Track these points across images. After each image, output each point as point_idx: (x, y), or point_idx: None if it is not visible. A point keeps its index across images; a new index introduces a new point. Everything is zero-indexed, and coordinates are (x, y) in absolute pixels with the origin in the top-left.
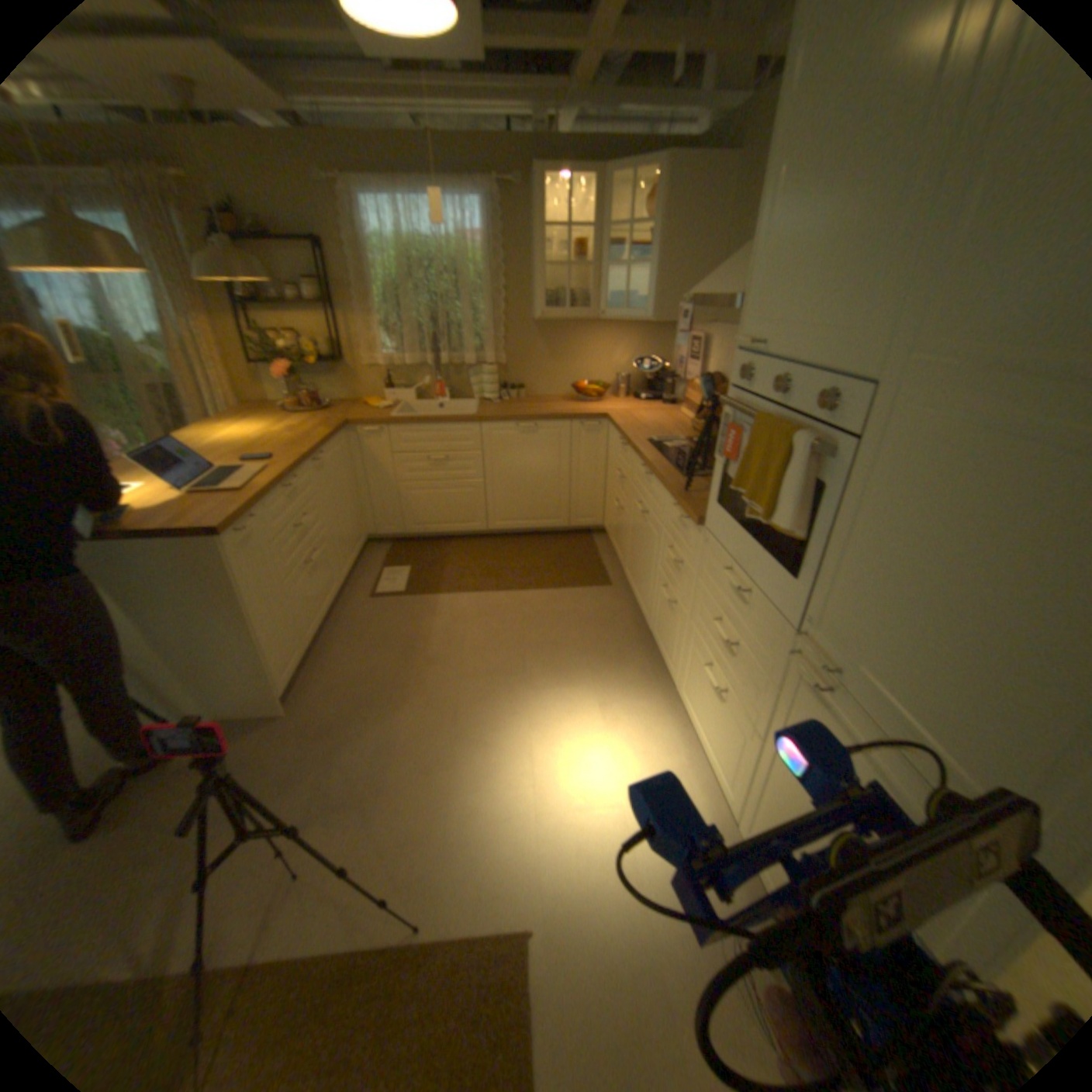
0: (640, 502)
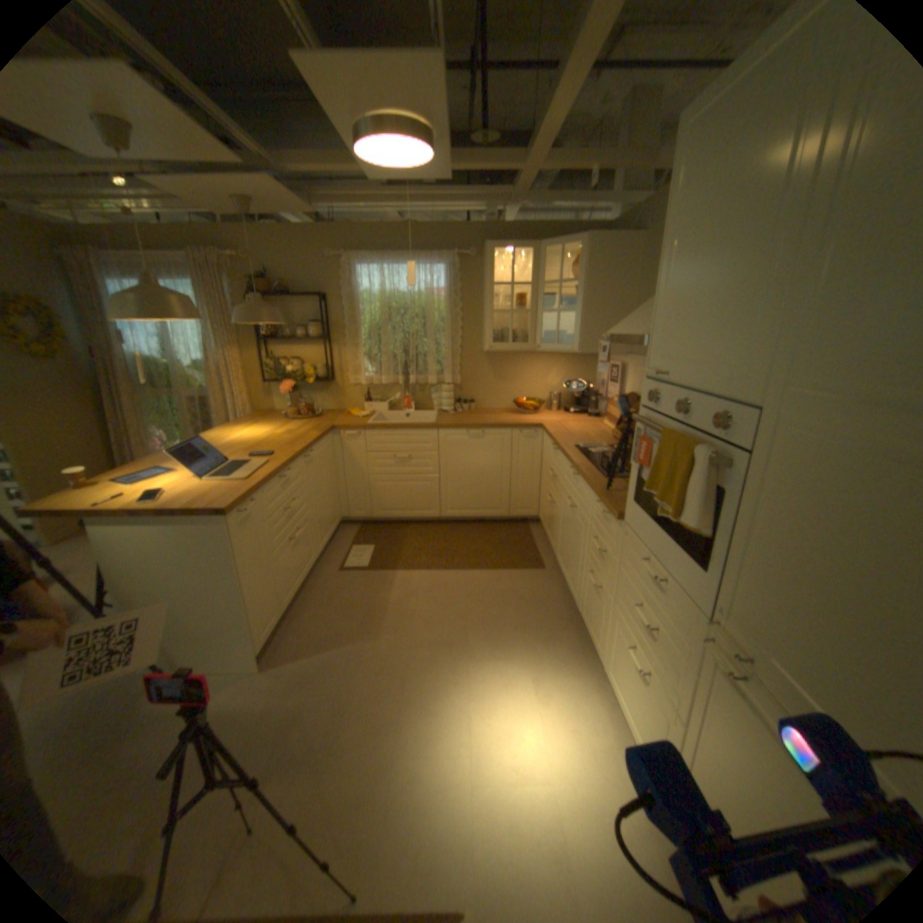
0: (570, 498)
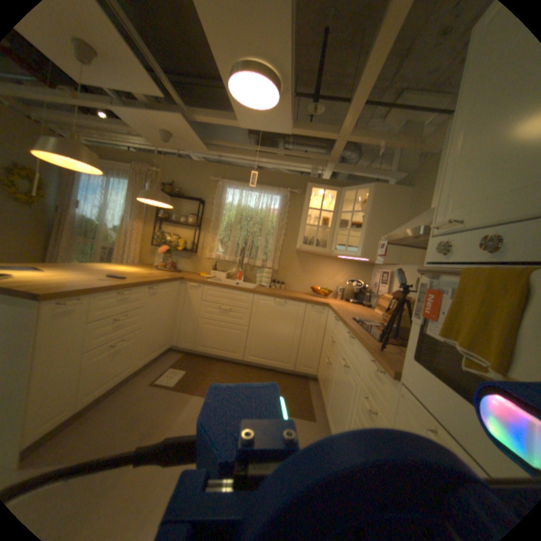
0: (345, 359)
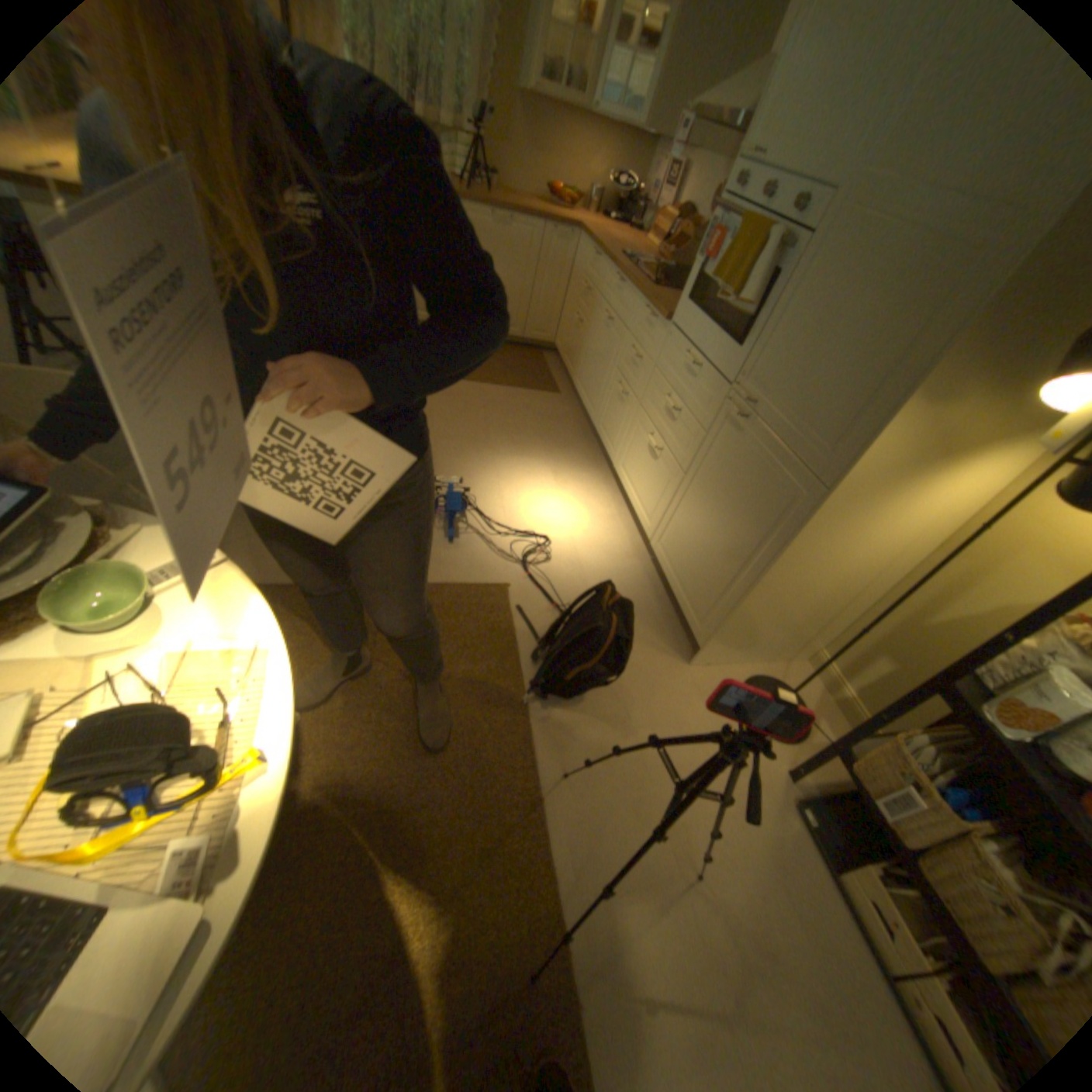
0: (607, 311)
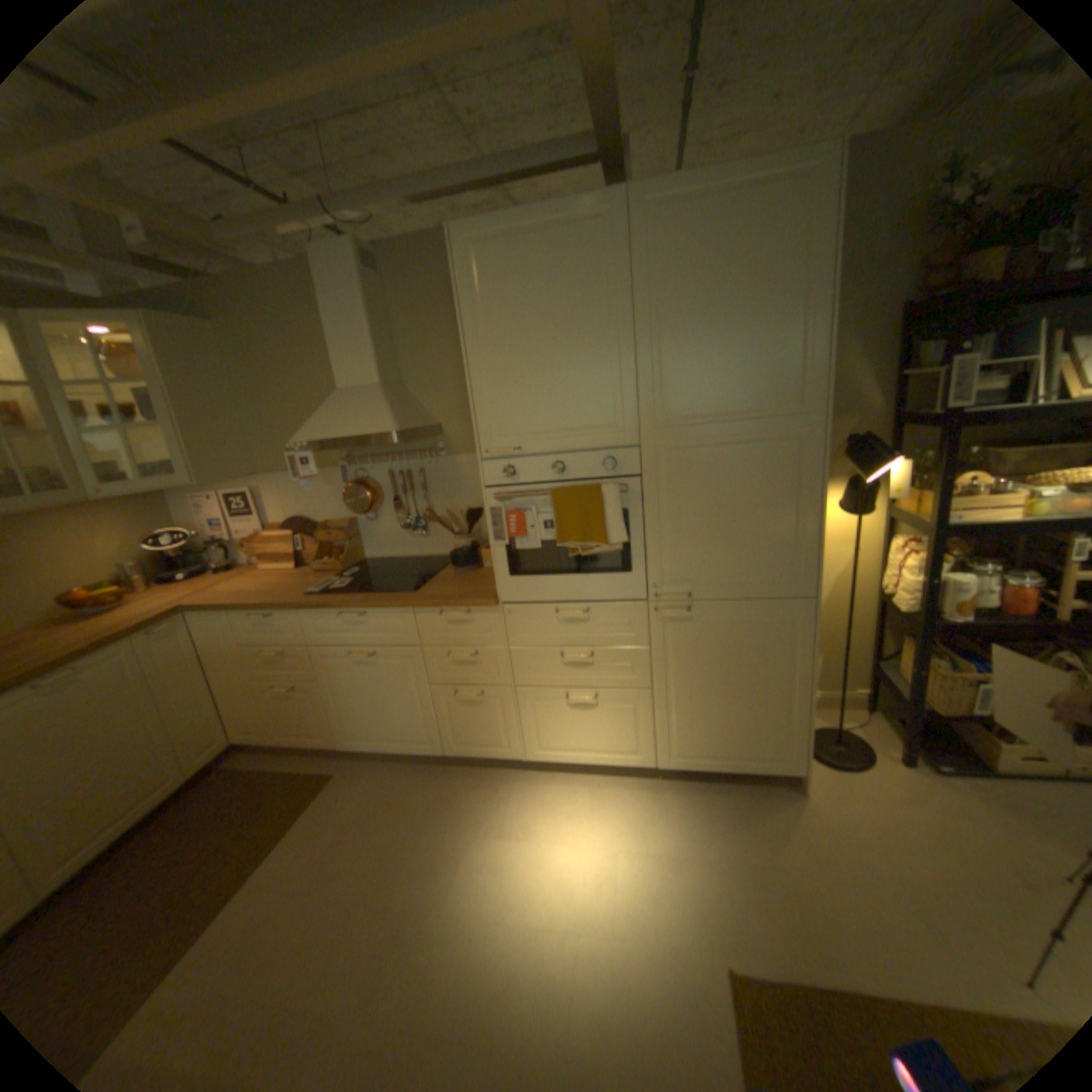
0: (350, 651)
